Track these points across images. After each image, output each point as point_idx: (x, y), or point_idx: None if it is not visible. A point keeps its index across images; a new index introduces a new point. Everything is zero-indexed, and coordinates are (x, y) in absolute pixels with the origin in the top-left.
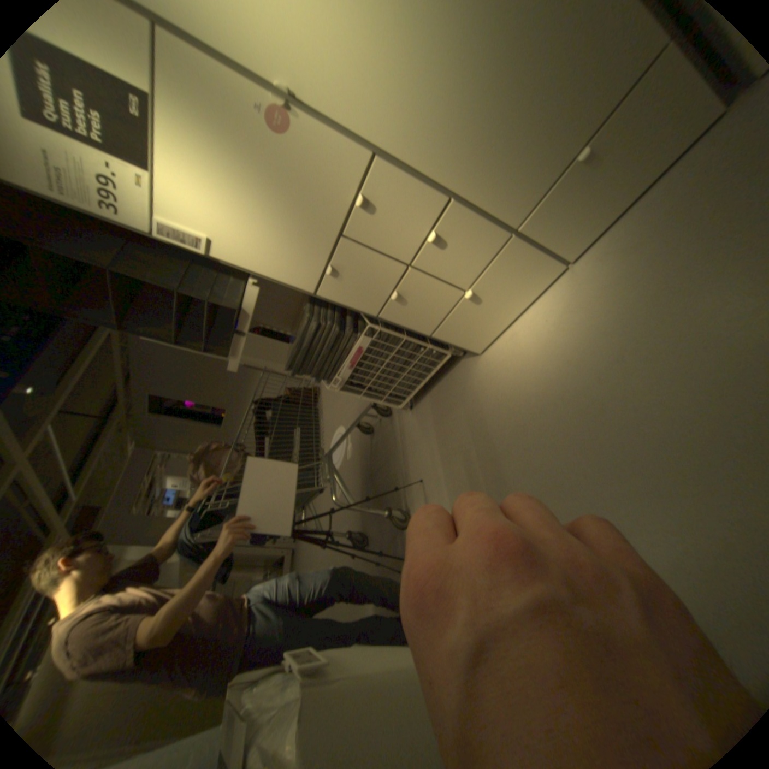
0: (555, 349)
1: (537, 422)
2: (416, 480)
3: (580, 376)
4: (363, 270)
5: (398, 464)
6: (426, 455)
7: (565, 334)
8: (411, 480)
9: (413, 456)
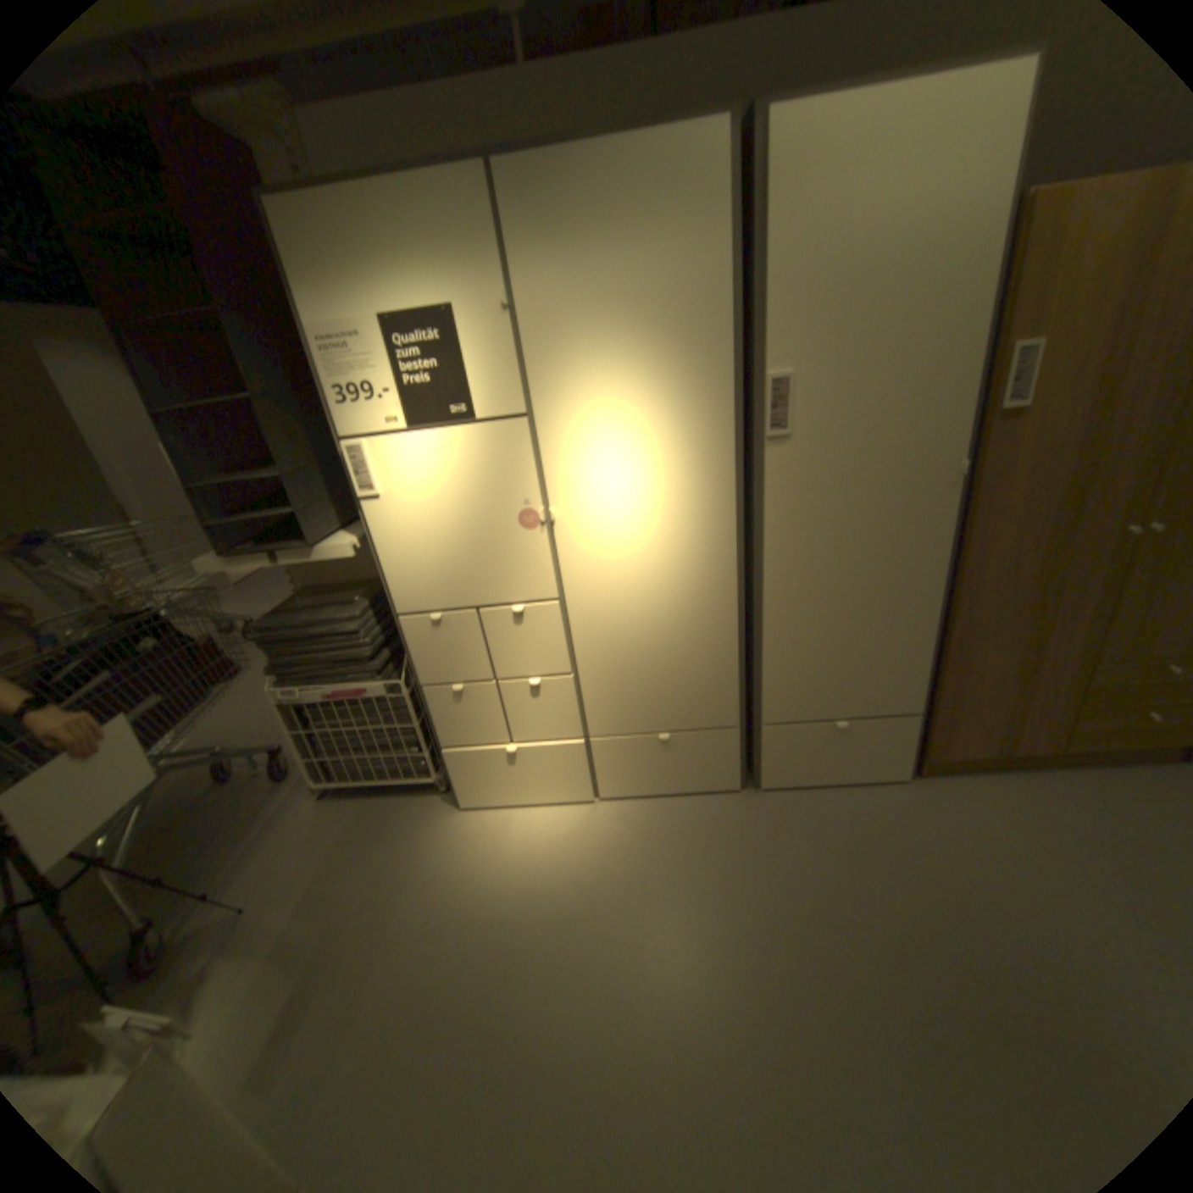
0: (530, 864)
1: (457, 930)
2: (229, 902)
3: (531, 910)
4: (459, 645)
5: (219, 859)
6: (283, 876)
7: (549, 857)
8: (222, 897)
9: (260, 864)
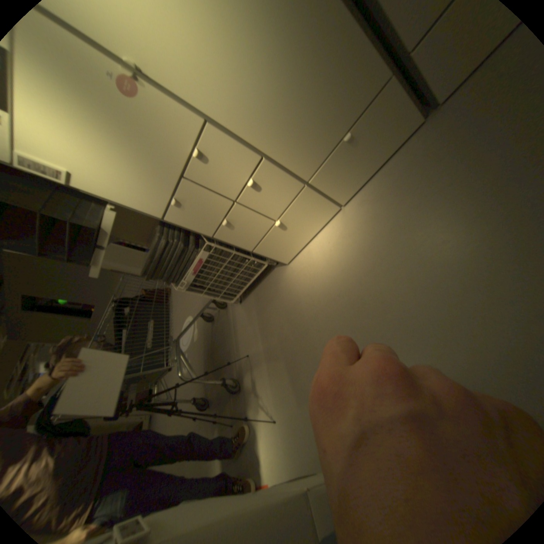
0: (334, 262)
1: (324, 311)
2: (244, 355)
3: (350, 280)
4: (200, 204)
5: (231, 344)
6: (251, 336)
7: (340, 252)
8: (241, 355)
9: (242, 338)
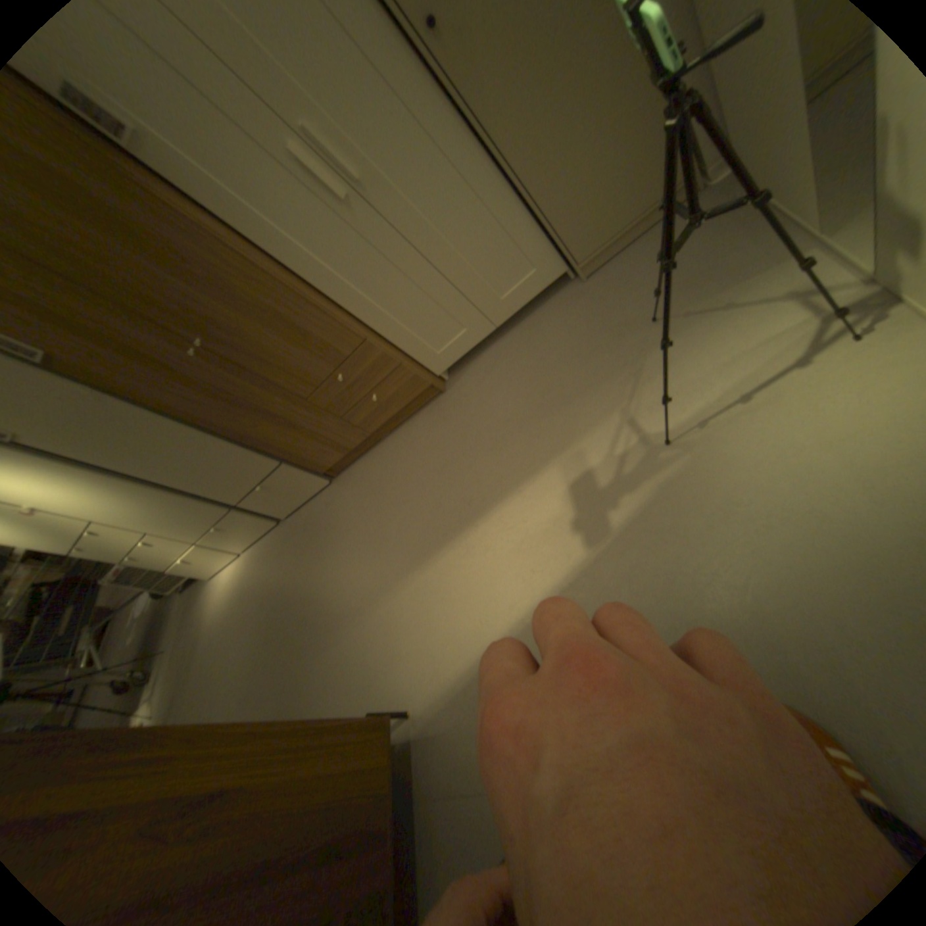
0: (221, 598)
1: (202, 637)
2: (162, 649)
3: (217, 620)
4: (99, 550)
5: (161, 632)
6: (172, 633)
7: (225, 592)
8: (161, 648)
9: (168, 630)
